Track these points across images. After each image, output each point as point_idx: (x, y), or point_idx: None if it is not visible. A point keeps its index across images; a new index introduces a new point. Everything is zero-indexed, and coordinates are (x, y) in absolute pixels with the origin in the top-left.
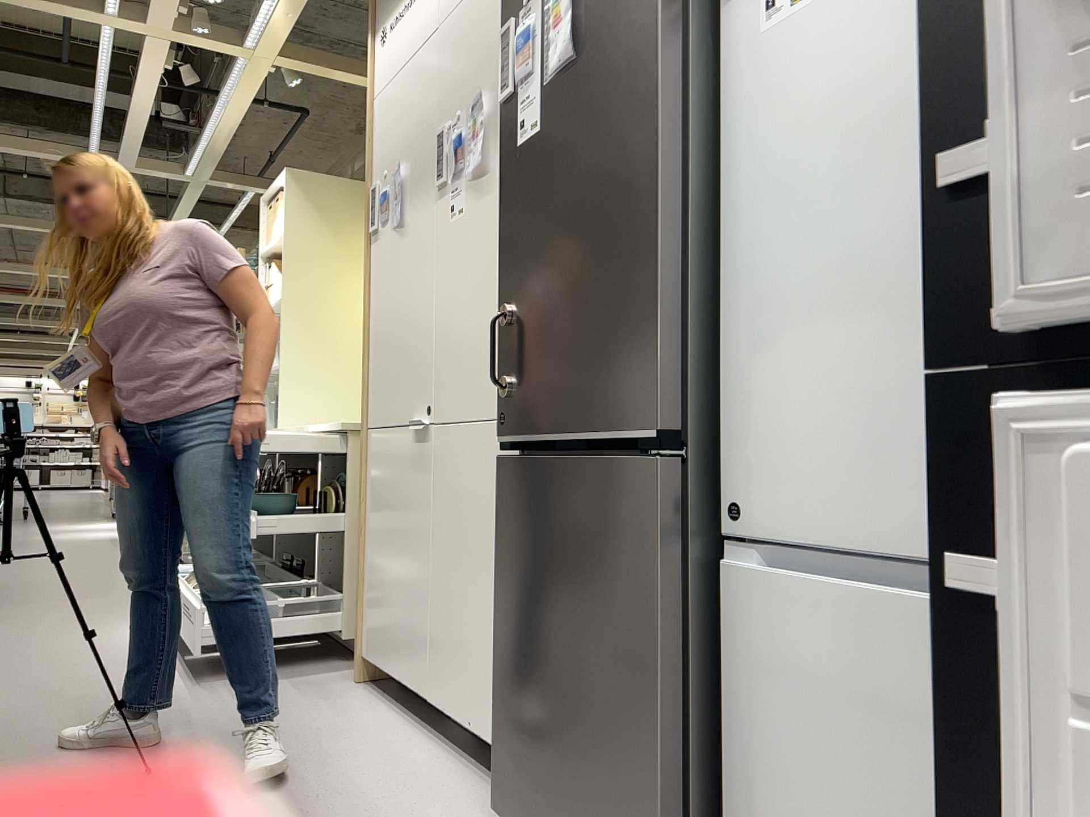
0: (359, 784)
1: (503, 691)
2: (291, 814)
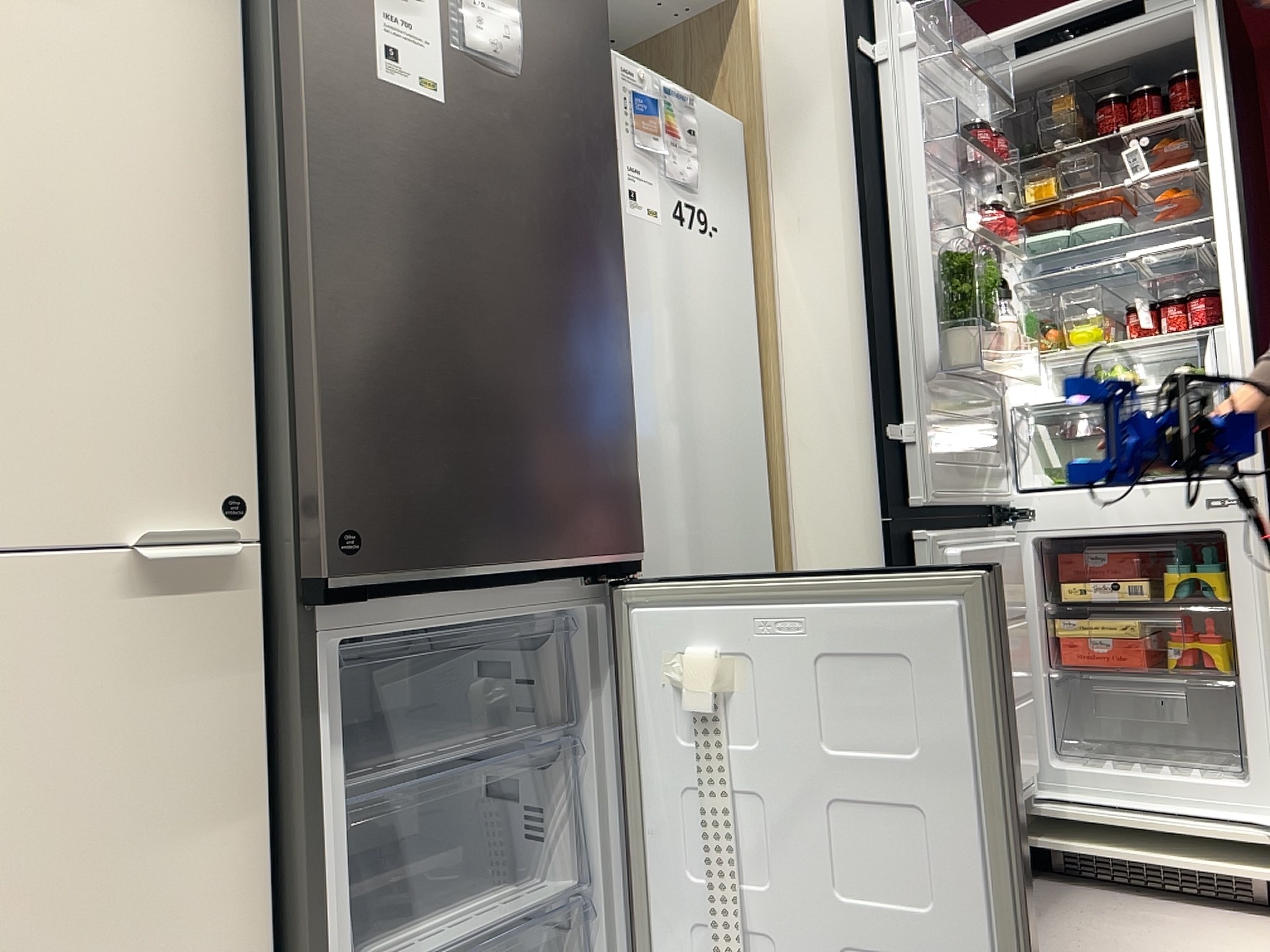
0: None
1: None
2: None
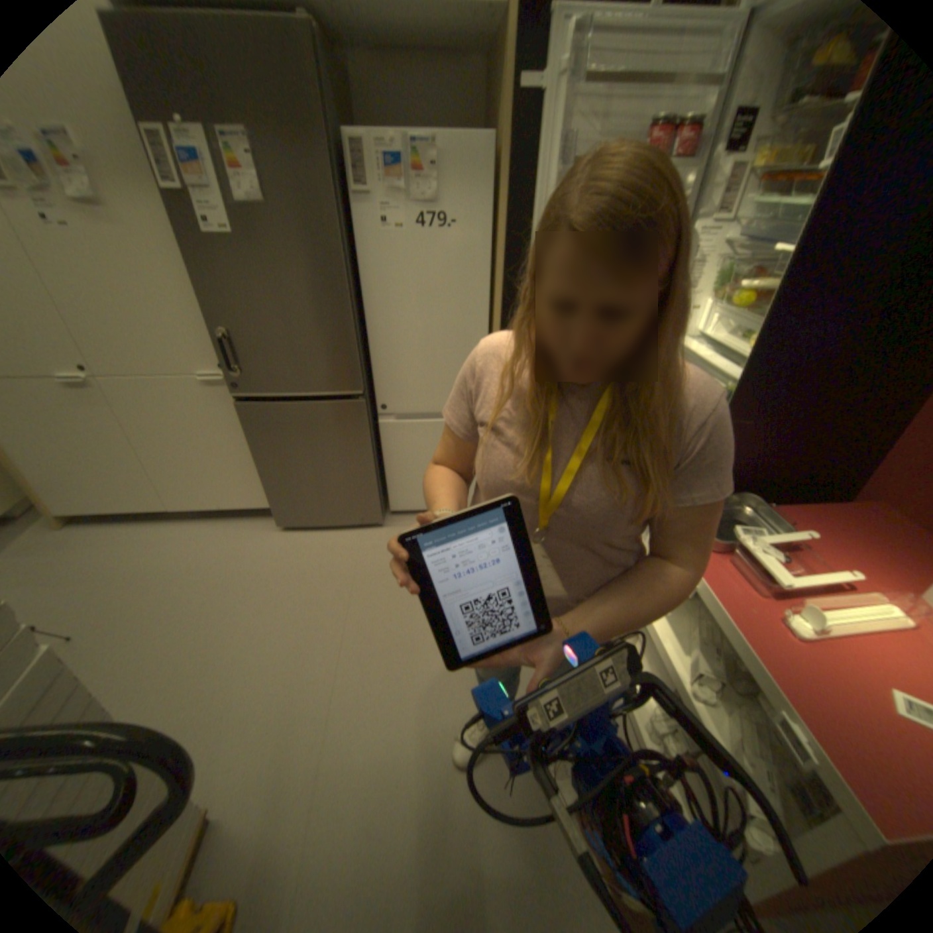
0: (191, 559)
1: (269, 490)
2: (191, 587)
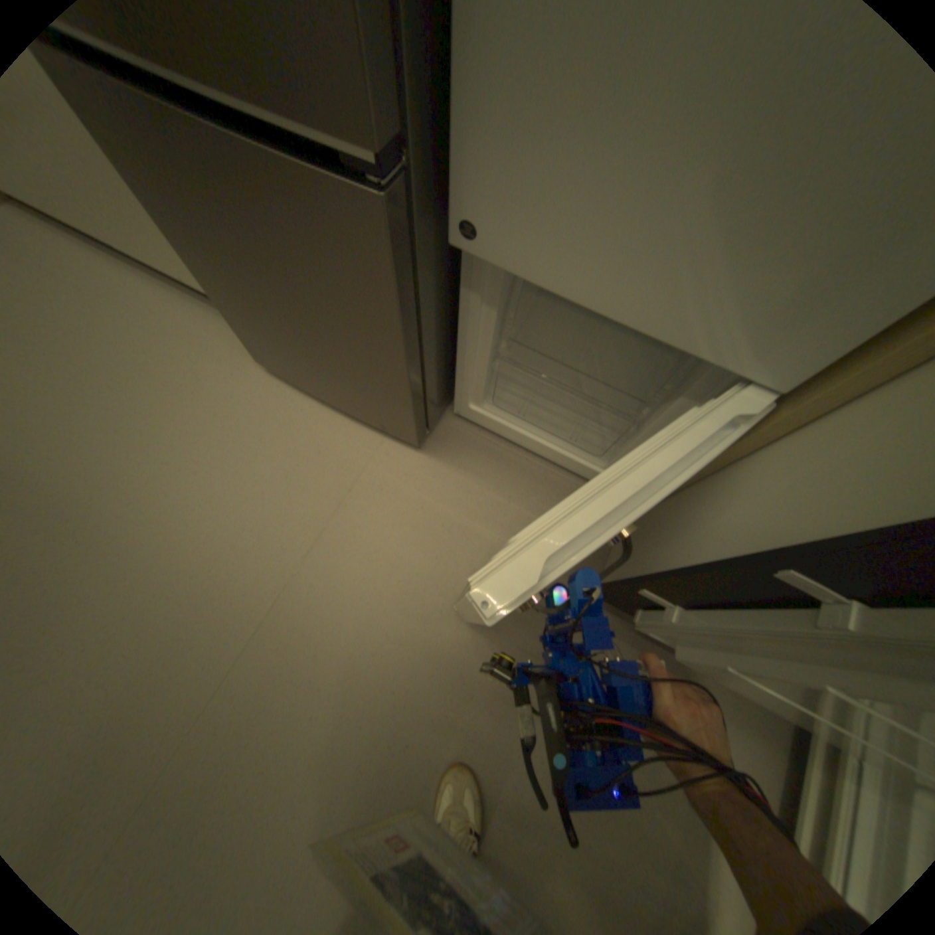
0: (126, 356)
1: (220, 300)
2: (103, 412)
